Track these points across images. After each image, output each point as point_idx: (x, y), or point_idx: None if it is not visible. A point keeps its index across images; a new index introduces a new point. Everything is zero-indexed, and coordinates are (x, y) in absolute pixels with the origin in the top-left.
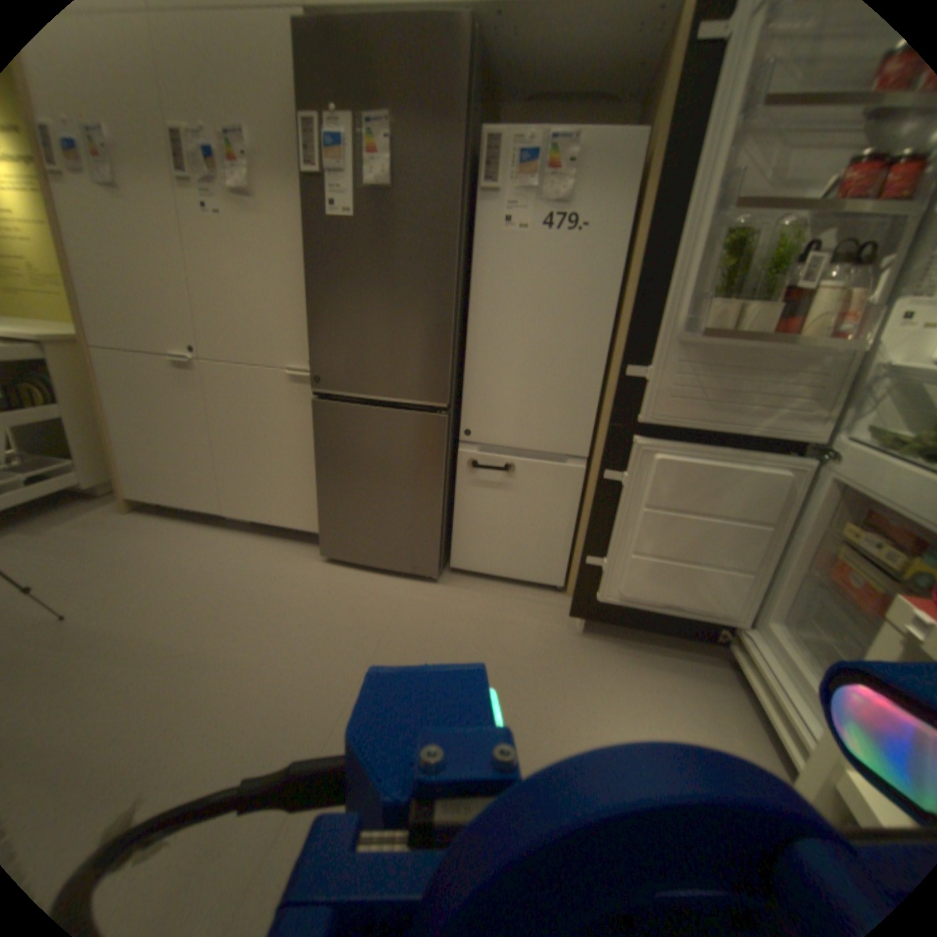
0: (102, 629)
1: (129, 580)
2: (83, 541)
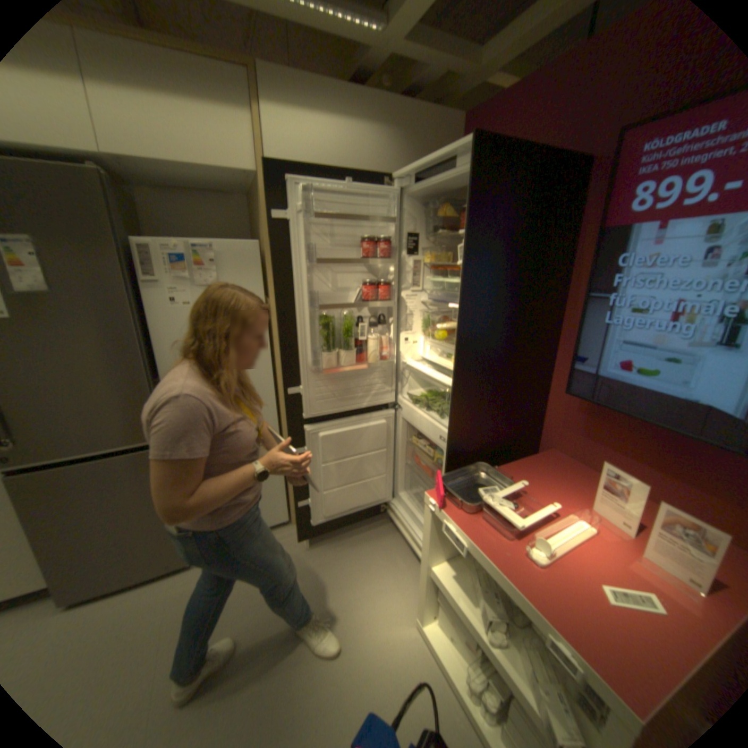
0: None
1: None
2: None
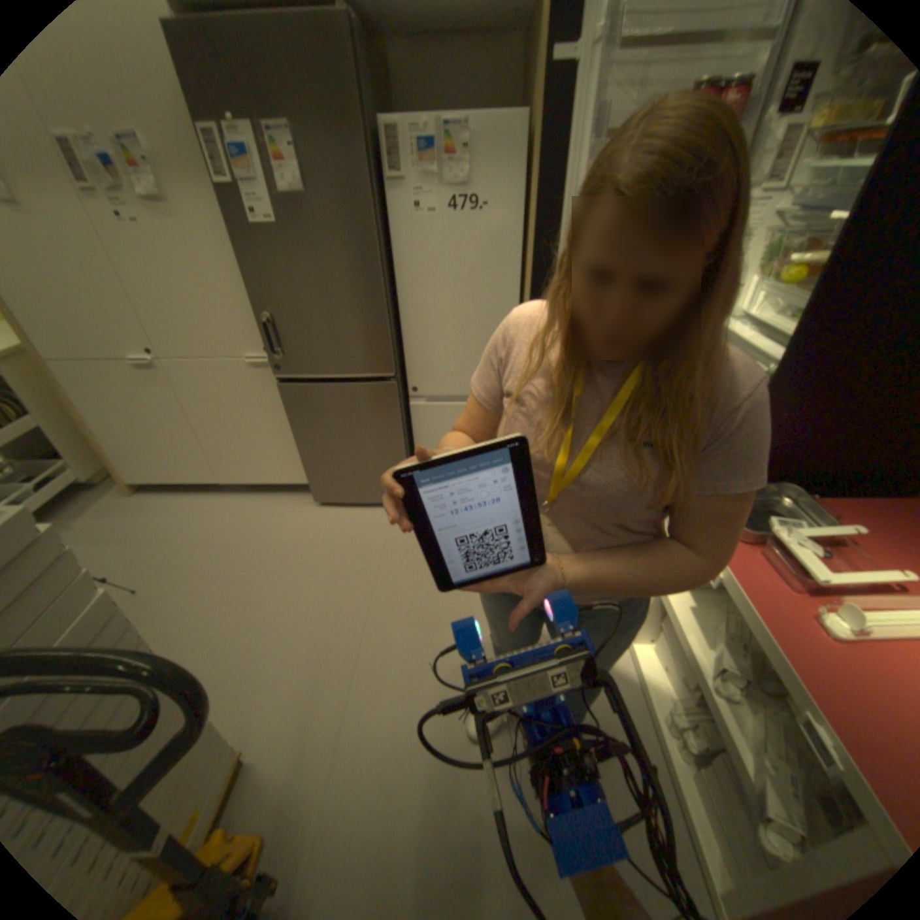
0: (168, 594)
1: (167, 553)
2: (108, 528)
